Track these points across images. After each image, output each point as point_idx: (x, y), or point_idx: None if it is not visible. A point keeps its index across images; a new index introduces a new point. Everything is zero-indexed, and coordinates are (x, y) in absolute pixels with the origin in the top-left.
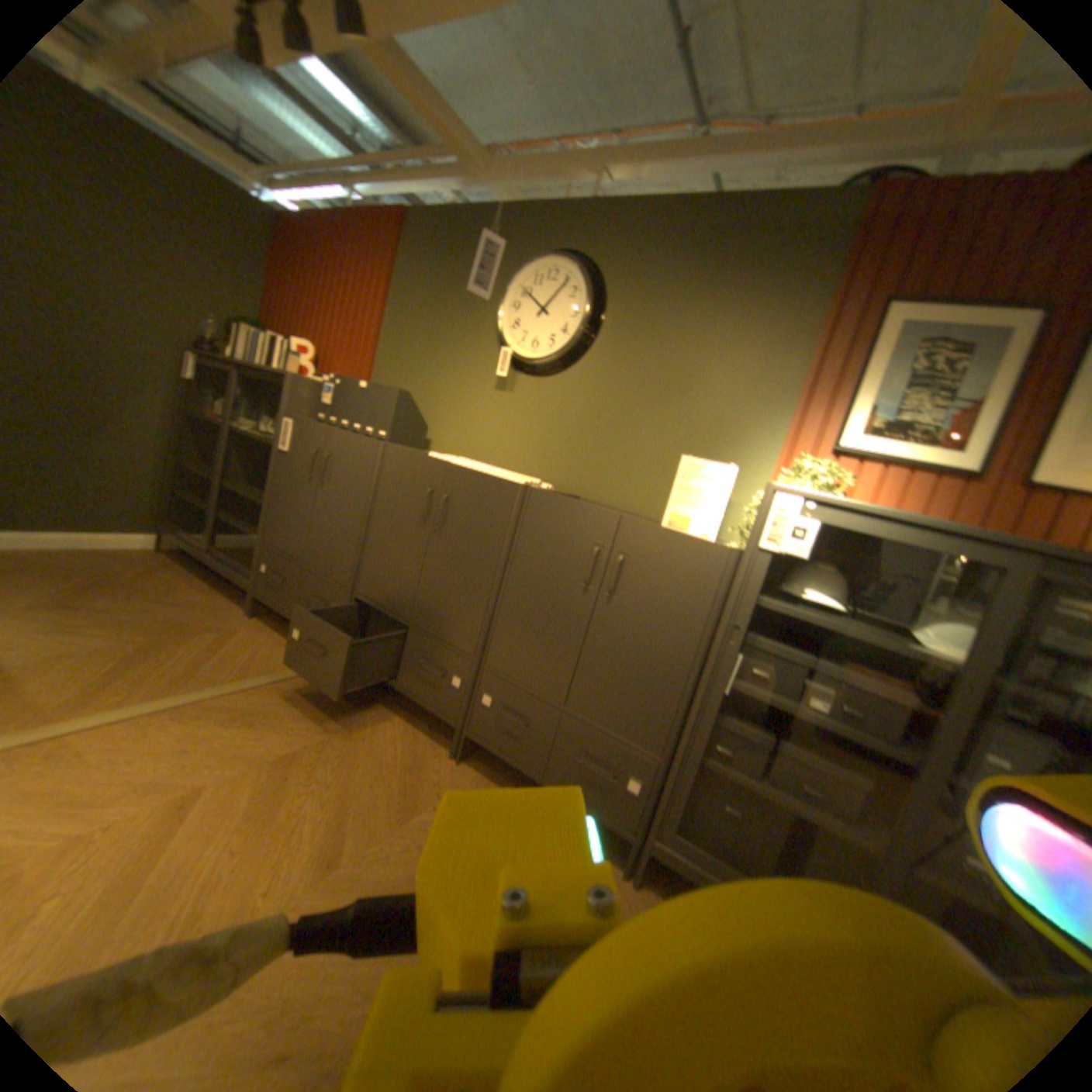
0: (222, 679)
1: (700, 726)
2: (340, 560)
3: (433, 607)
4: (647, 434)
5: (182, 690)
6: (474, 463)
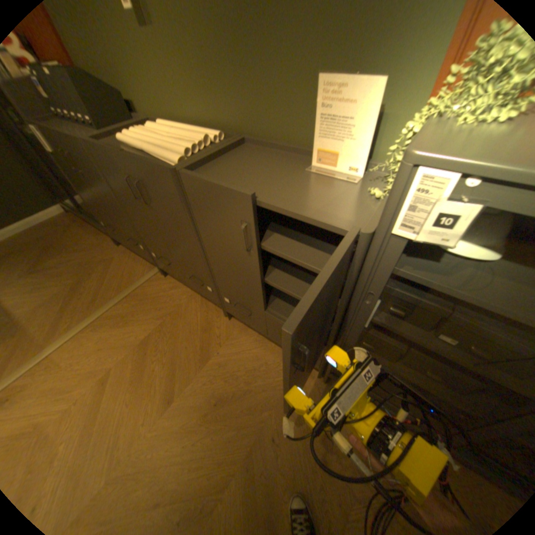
0: (109, 298)
1: (347, 340)
2: (124, 223)
3: (178, 253)
4: (284, 45)
5: (92, 311)
6: (167, 118)
